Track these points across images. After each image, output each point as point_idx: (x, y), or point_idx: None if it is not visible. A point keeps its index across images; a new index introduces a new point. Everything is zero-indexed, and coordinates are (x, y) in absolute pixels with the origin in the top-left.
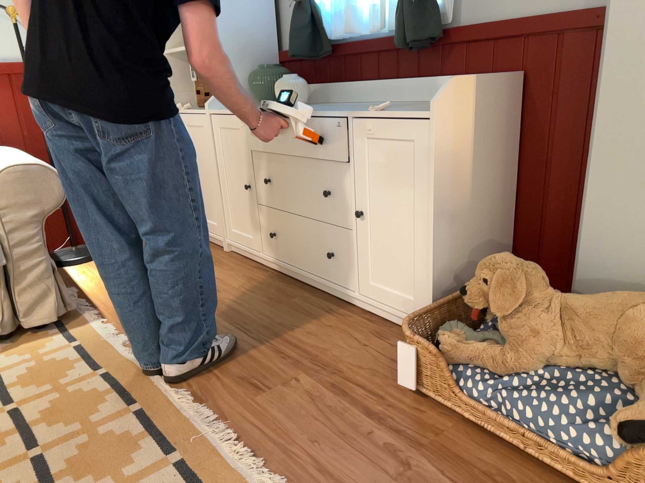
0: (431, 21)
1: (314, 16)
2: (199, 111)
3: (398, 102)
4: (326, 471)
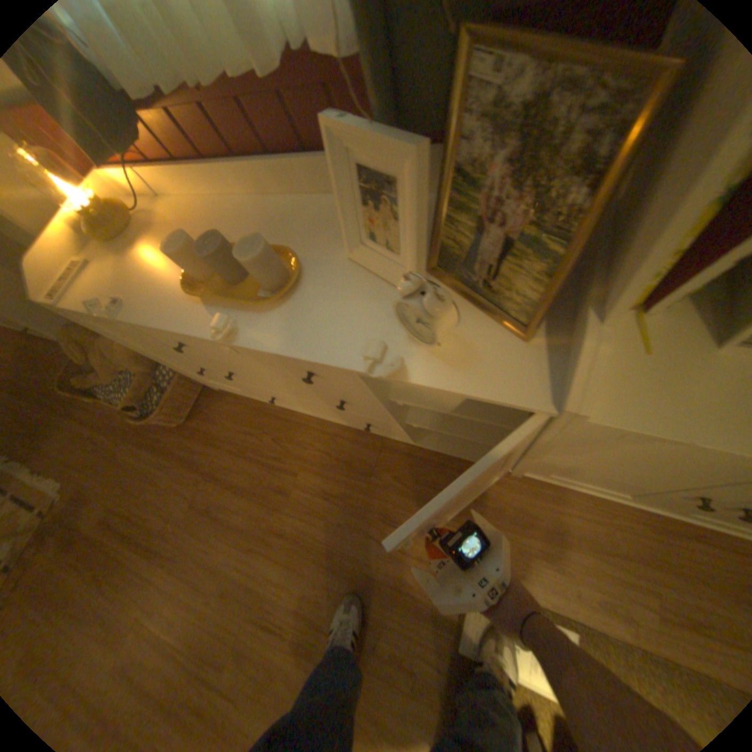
0: None
1: None
2: None
3: None
4: (65, 466)
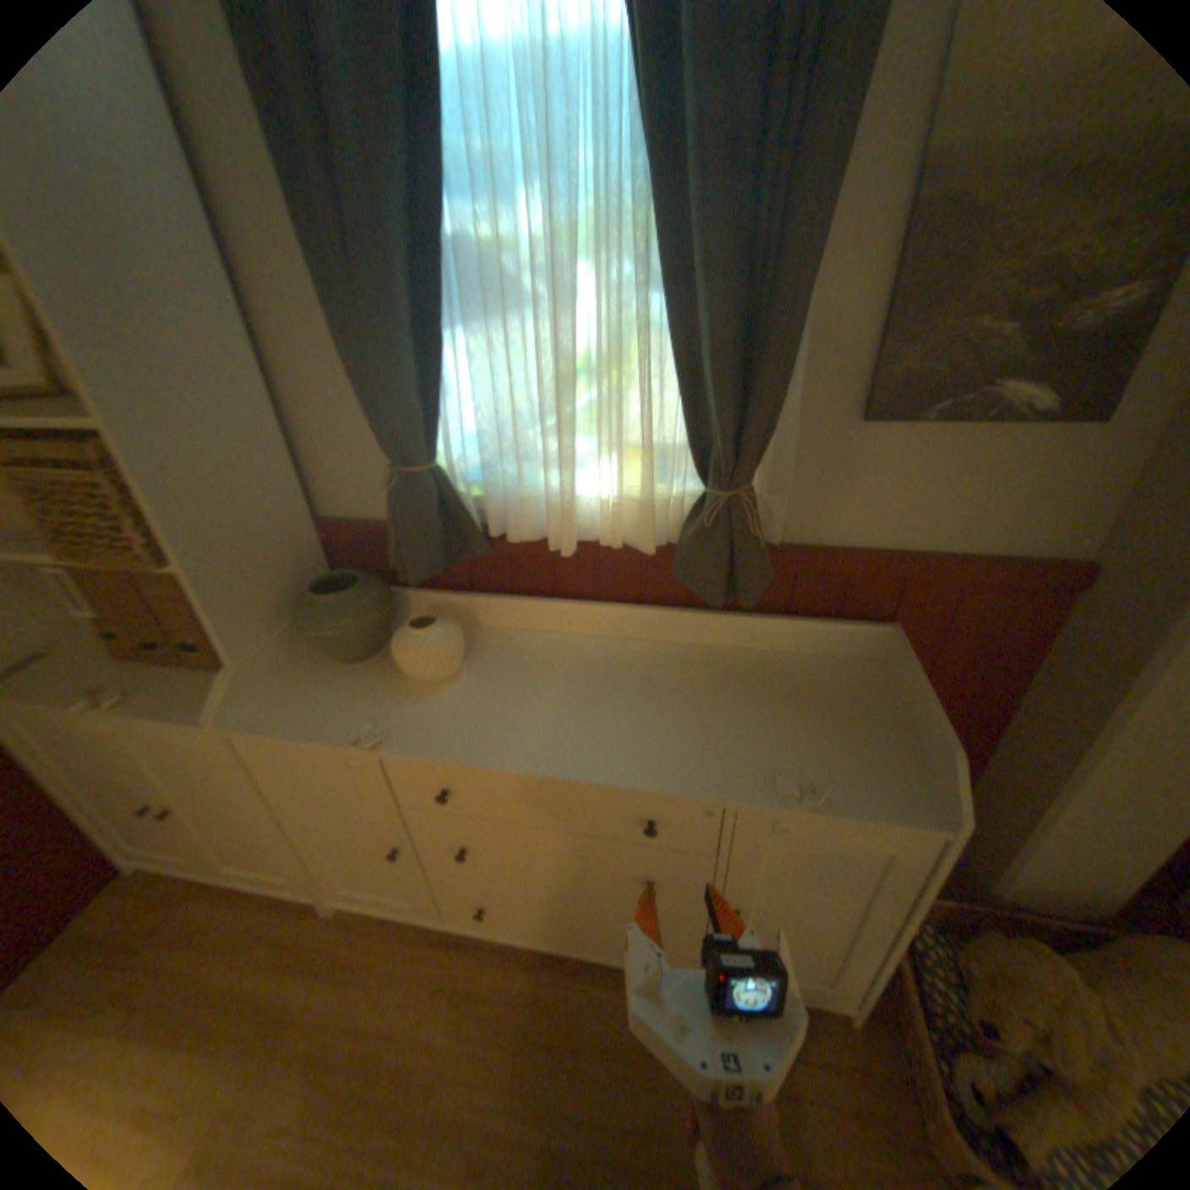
0: (765, 549)
1: (451, 491)
2: (169, 710)
3: (662, 640)
4: None
